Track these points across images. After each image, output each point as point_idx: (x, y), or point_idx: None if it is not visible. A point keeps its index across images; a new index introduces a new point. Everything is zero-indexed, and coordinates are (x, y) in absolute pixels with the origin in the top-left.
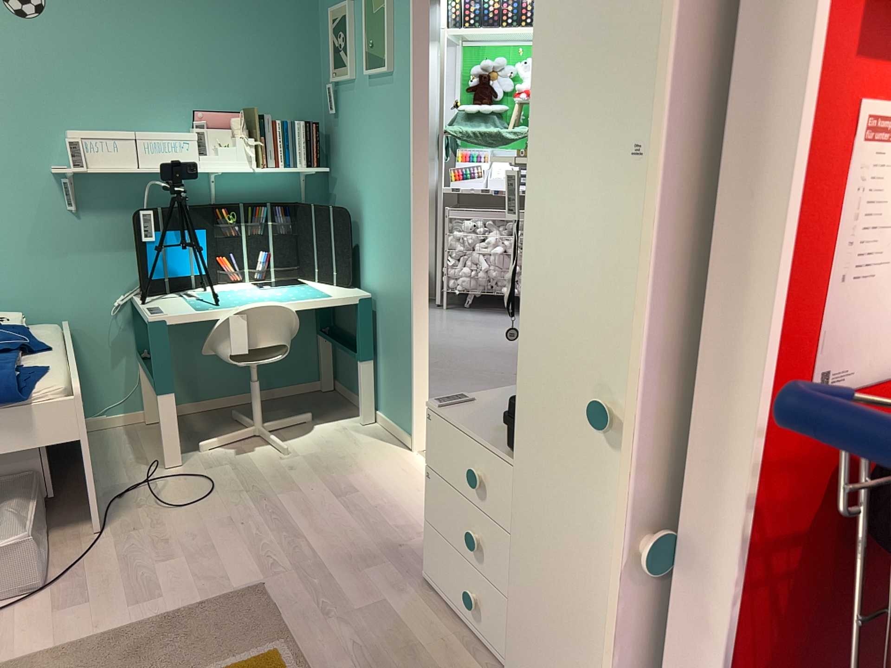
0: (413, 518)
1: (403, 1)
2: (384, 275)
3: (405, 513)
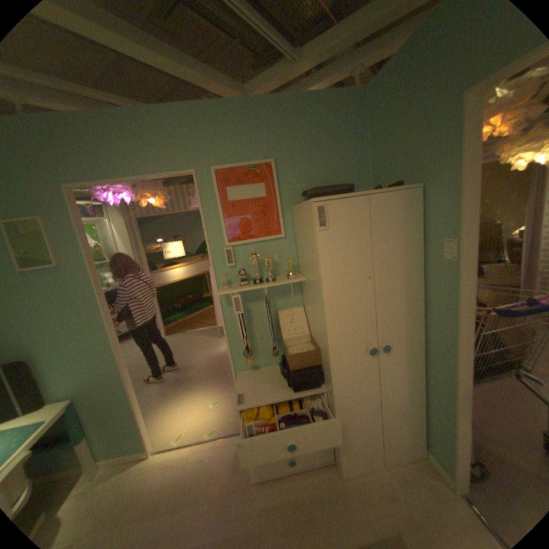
0: (204, 476)
1: (62, 226)
2: (82, 383)
3: (197, 479)
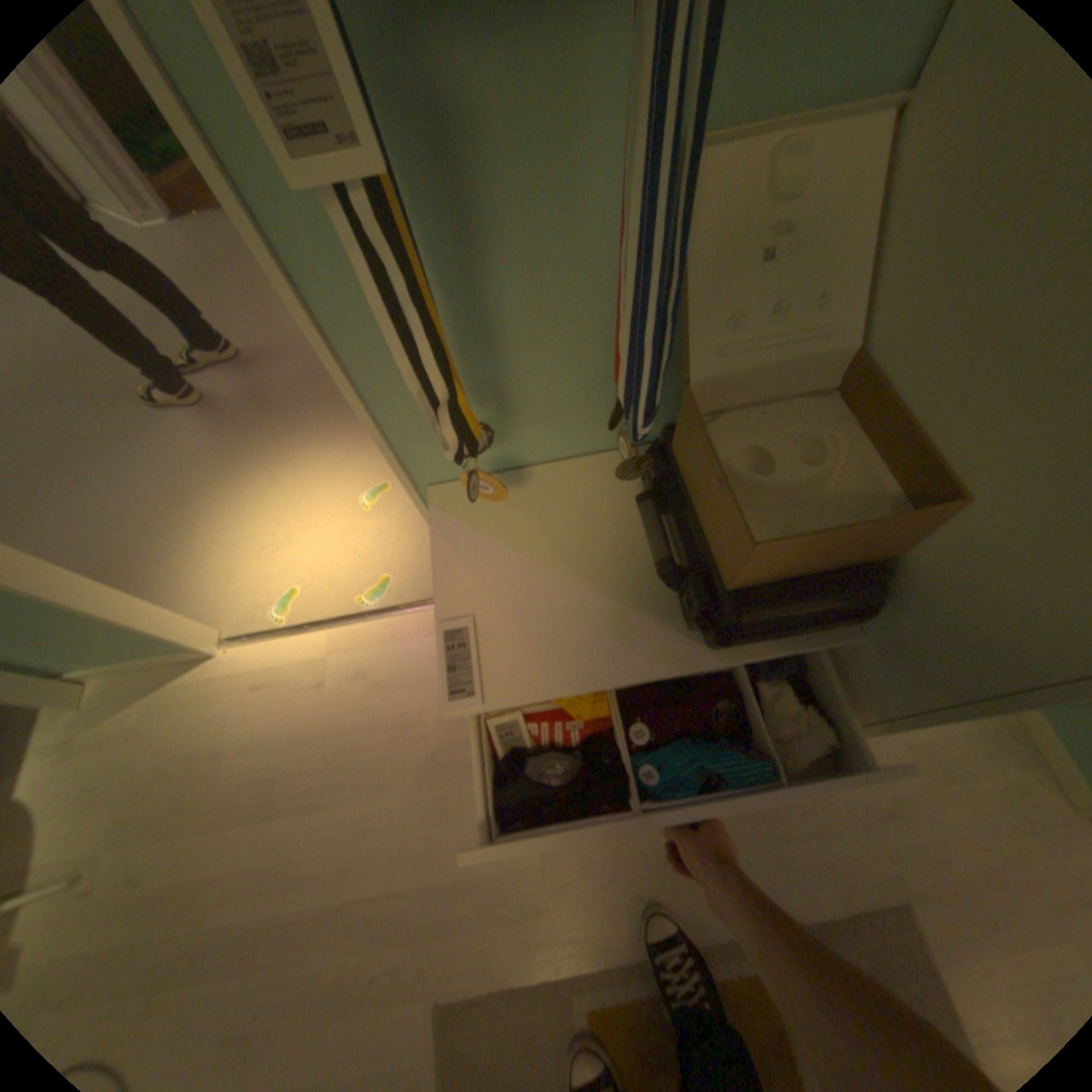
0: (380, 717)
1: None
2: None
3: (361, 725)
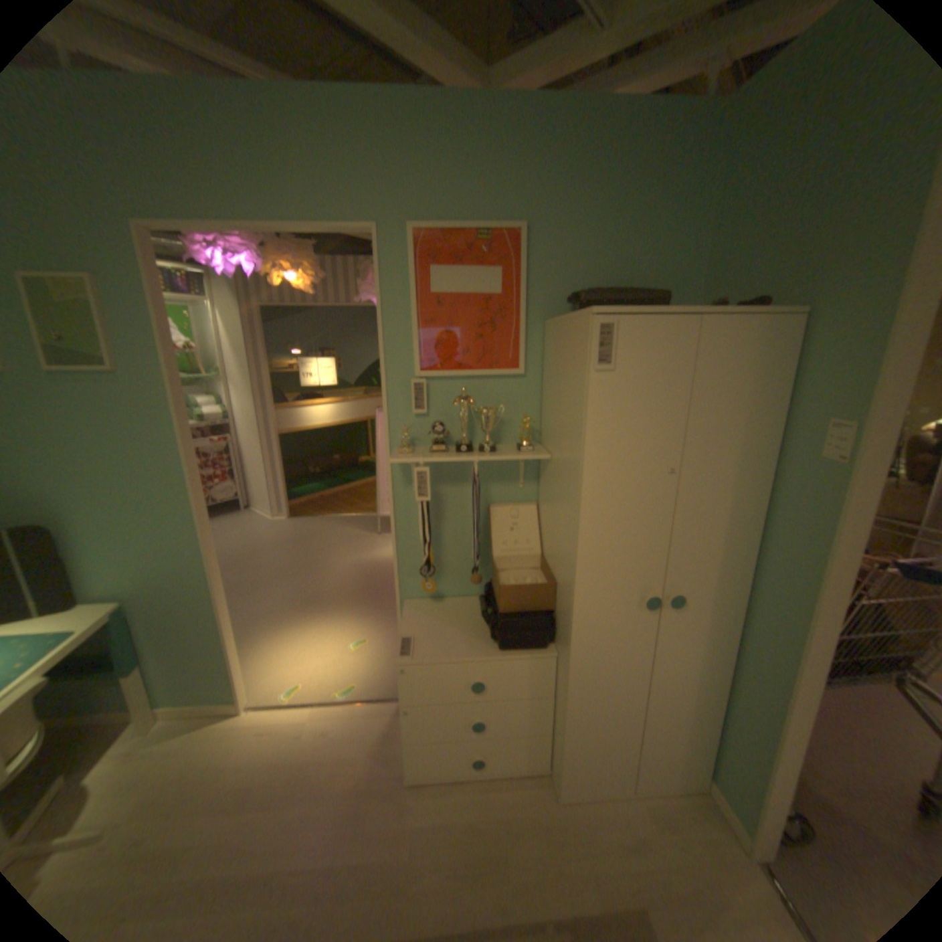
0: (328, 760)
1: (127, 298)
2: (140, 578)
3: (316, 763)
